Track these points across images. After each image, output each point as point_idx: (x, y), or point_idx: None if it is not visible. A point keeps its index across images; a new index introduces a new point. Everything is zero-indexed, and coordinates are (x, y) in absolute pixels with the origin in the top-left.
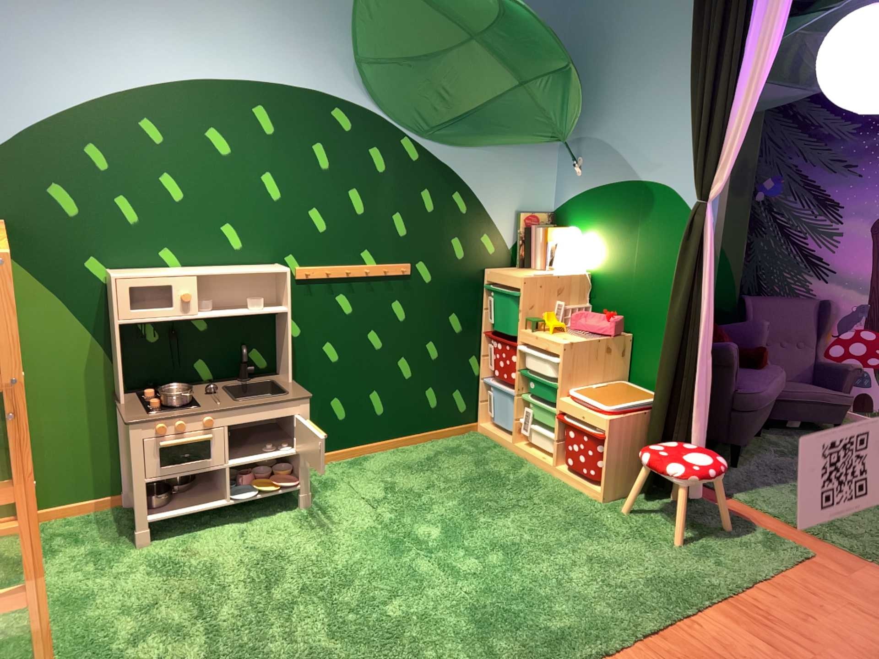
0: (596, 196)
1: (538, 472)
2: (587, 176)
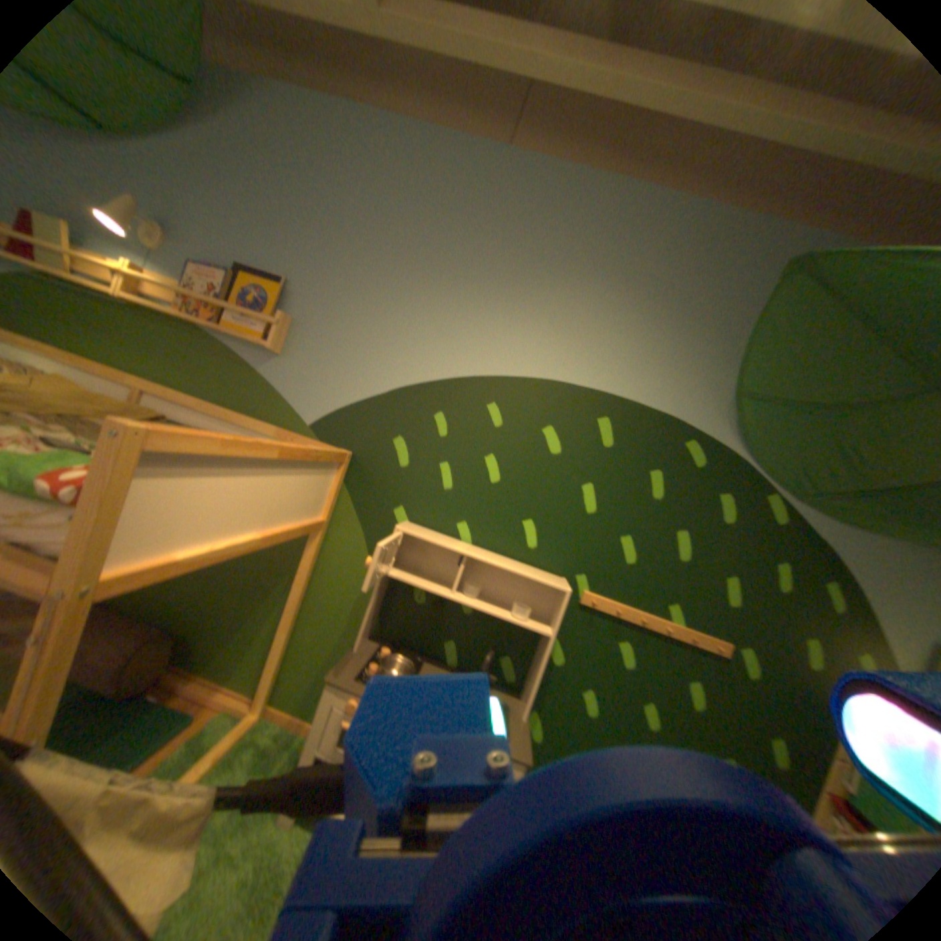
0: None
1: None
2: None
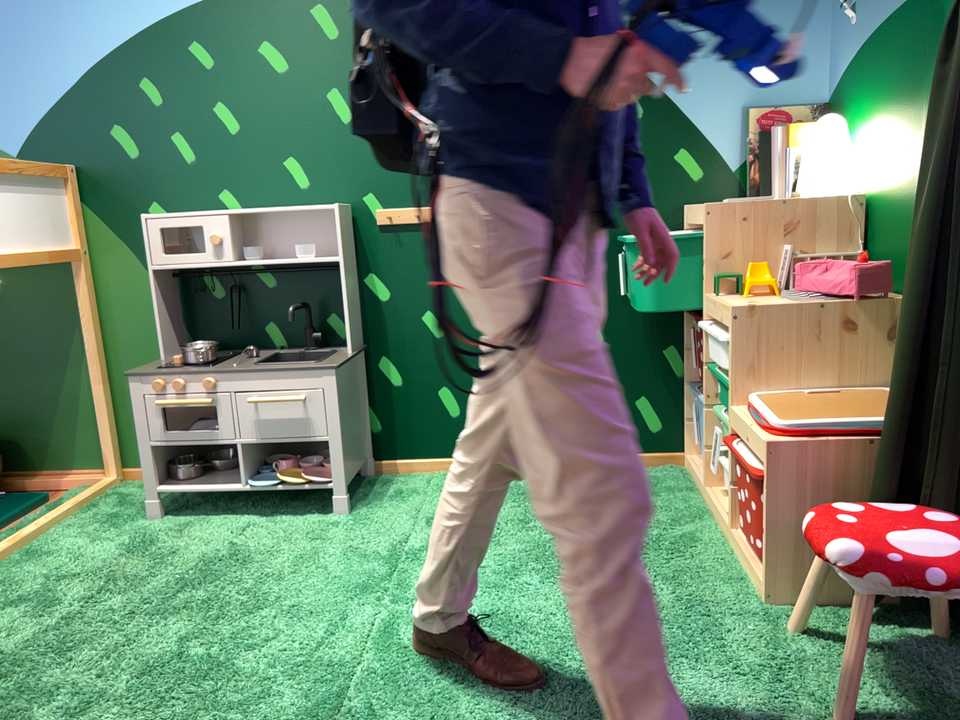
0: (877, 41)
1: (707, 540)
2: (866, 9)
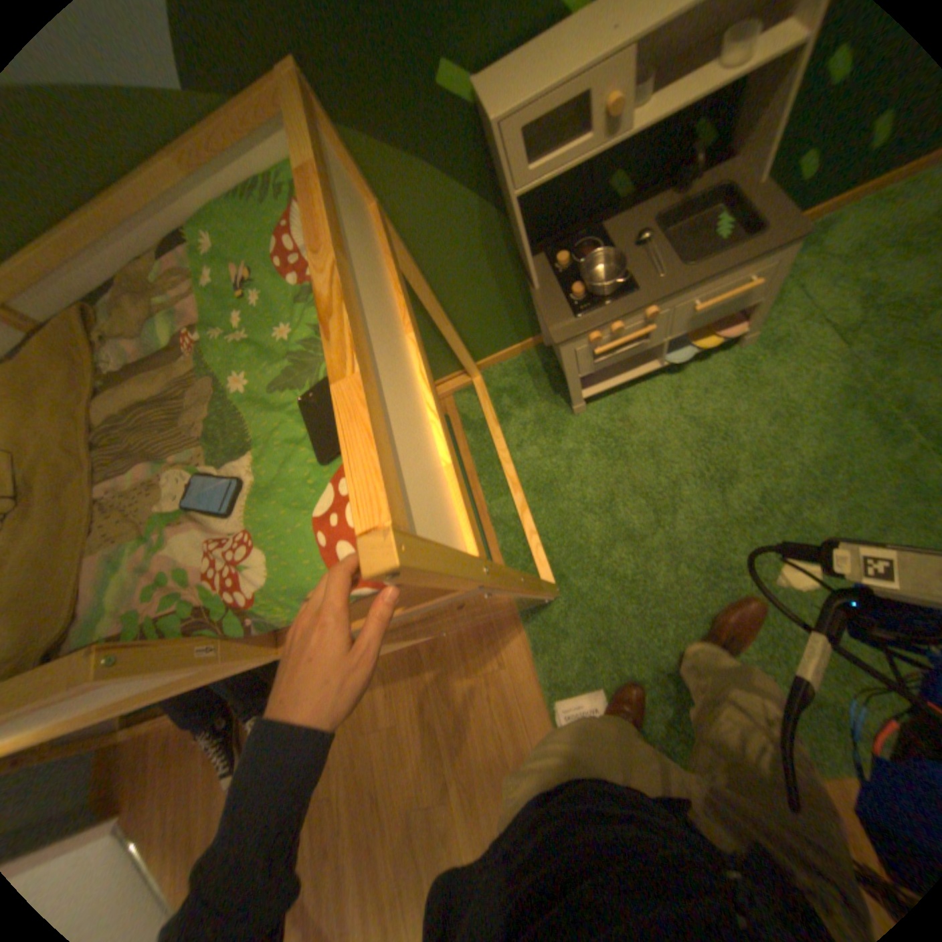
0: None
1: None
2: None
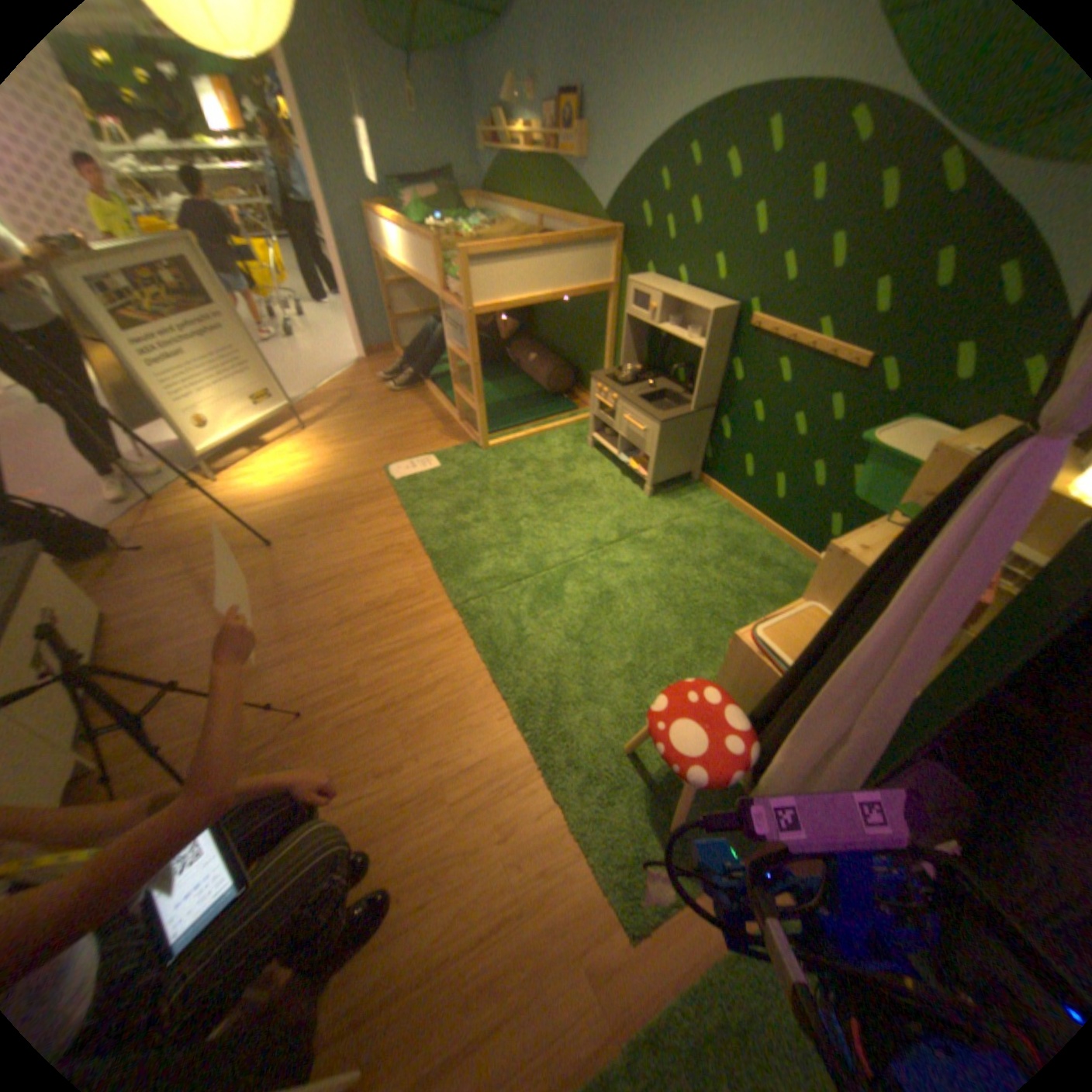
0: None
1: None
2: None
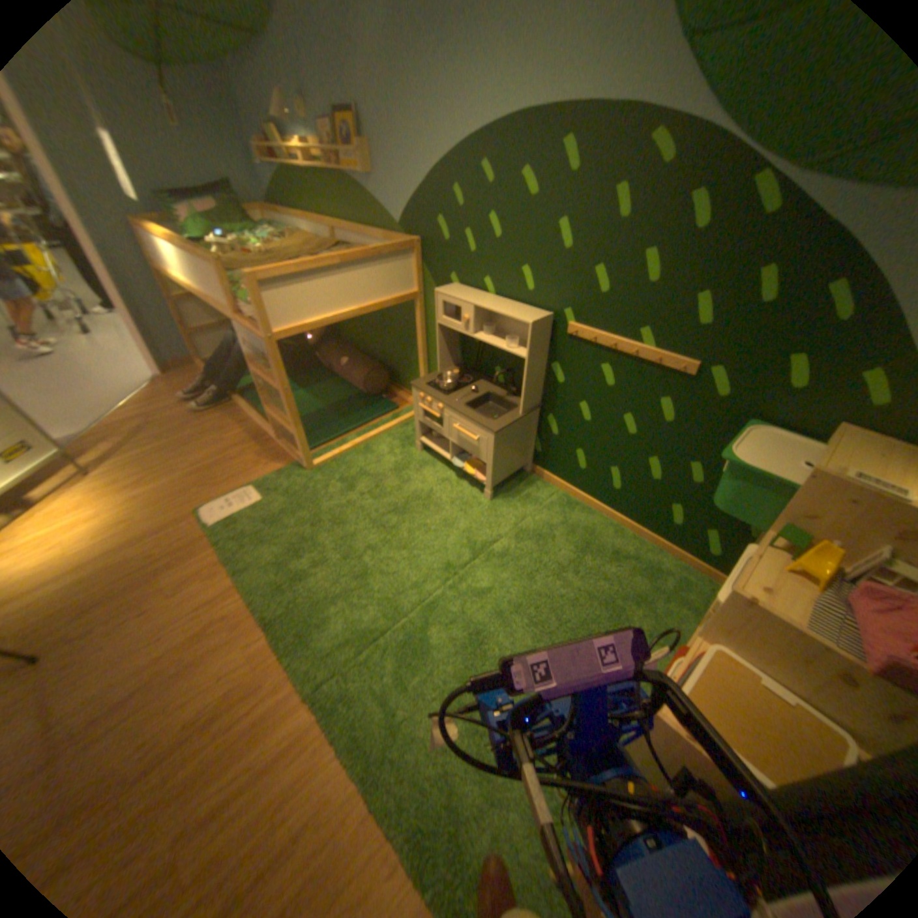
0: None
1: None
2: None
